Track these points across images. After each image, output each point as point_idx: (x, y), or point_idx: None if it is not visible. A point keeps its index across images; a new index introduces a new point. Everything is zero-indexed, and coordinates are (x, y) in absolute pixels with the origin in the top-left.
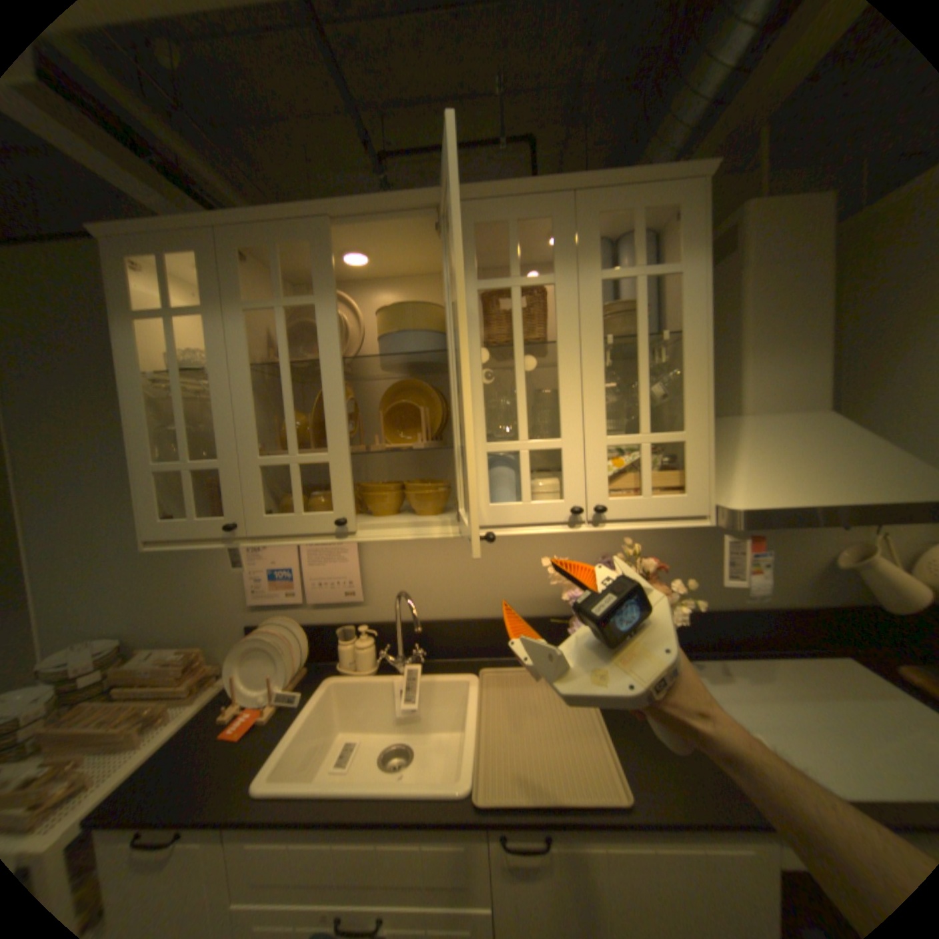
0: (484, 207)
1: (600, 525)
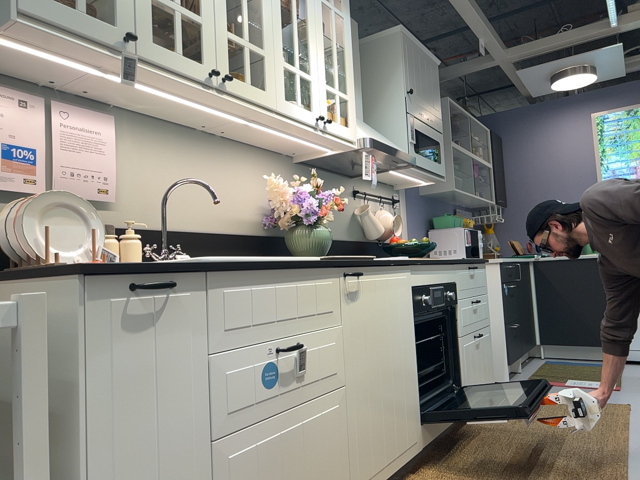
0: None
1: (324, 133)
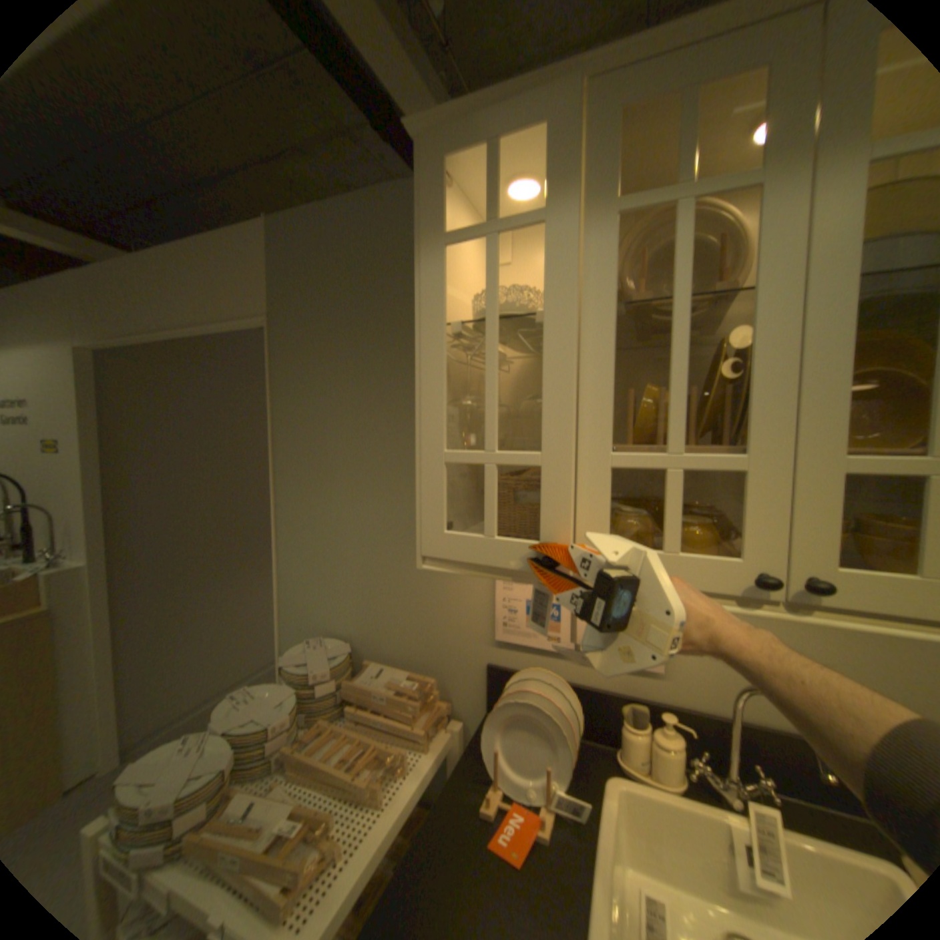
0: None
1: None
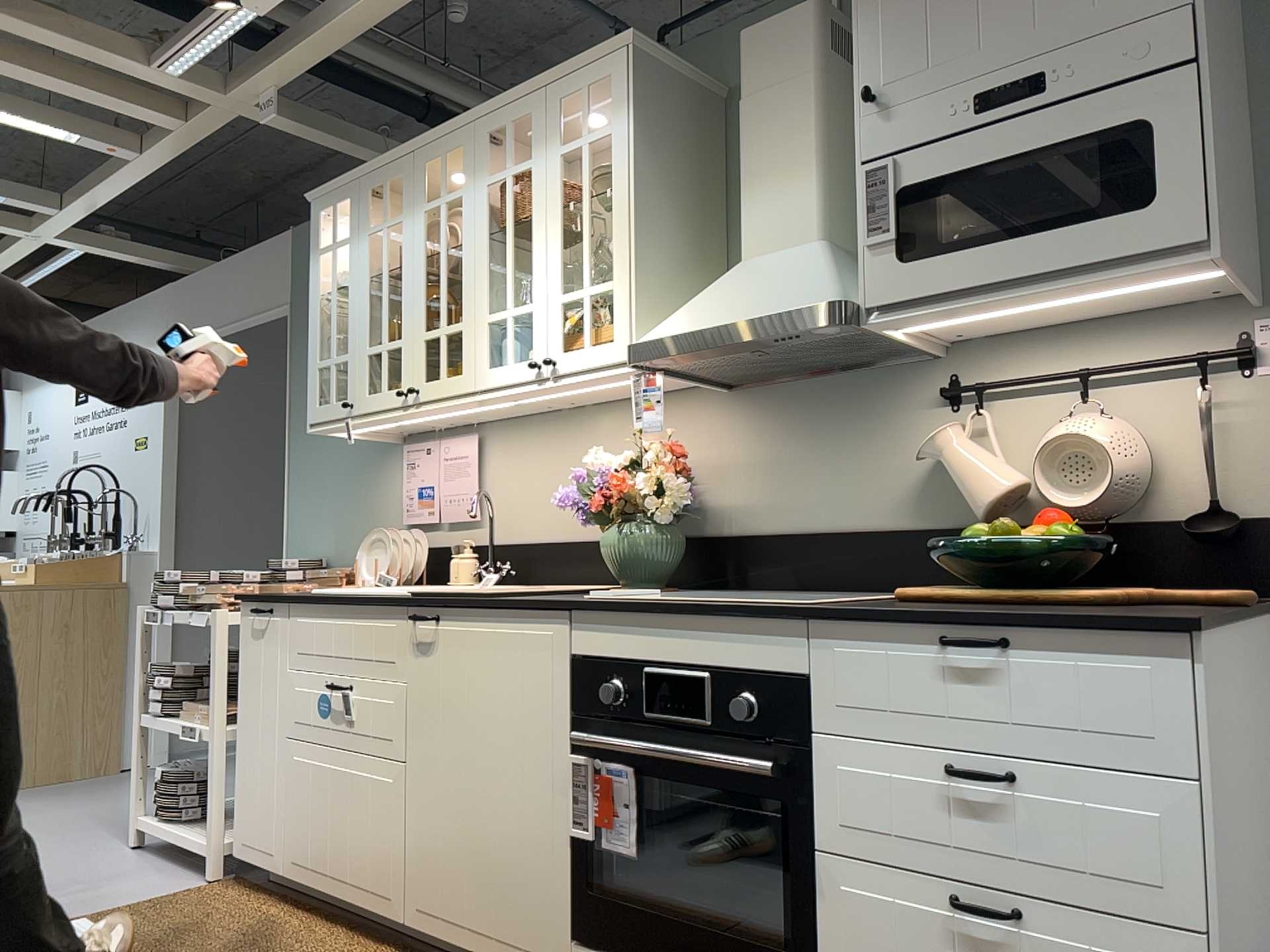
0: (493, 121)
1: (557, 379)
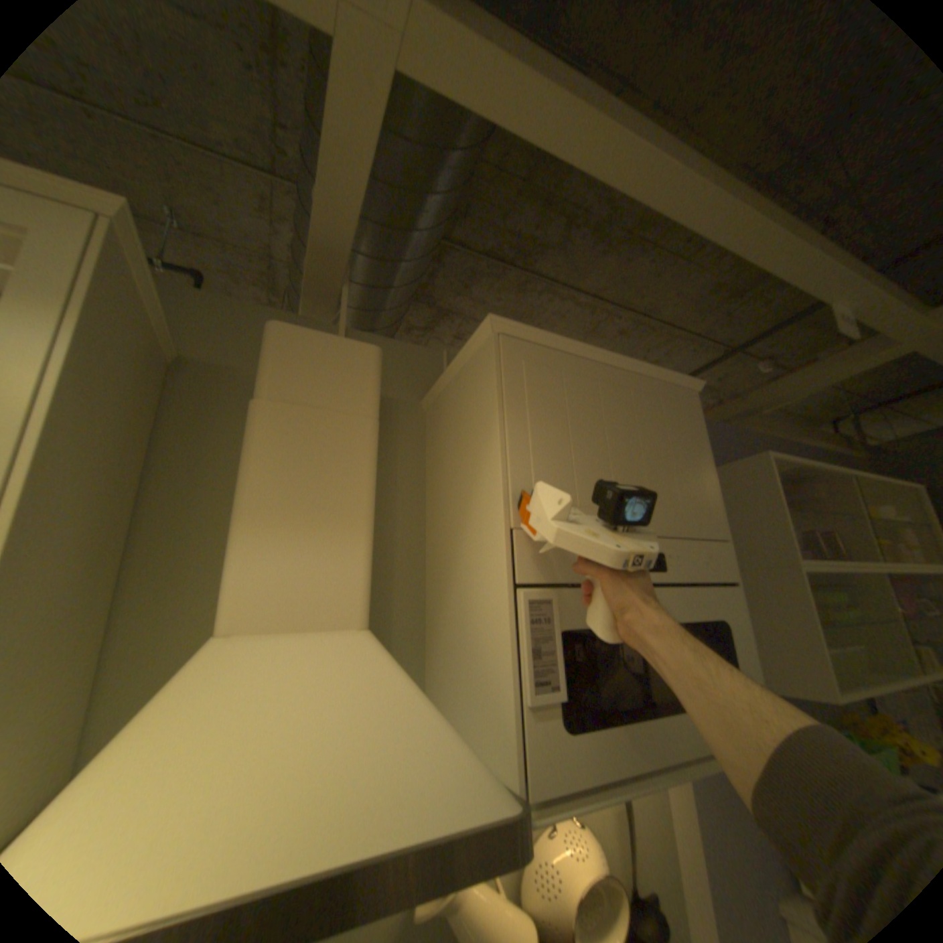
0: None
1: None
